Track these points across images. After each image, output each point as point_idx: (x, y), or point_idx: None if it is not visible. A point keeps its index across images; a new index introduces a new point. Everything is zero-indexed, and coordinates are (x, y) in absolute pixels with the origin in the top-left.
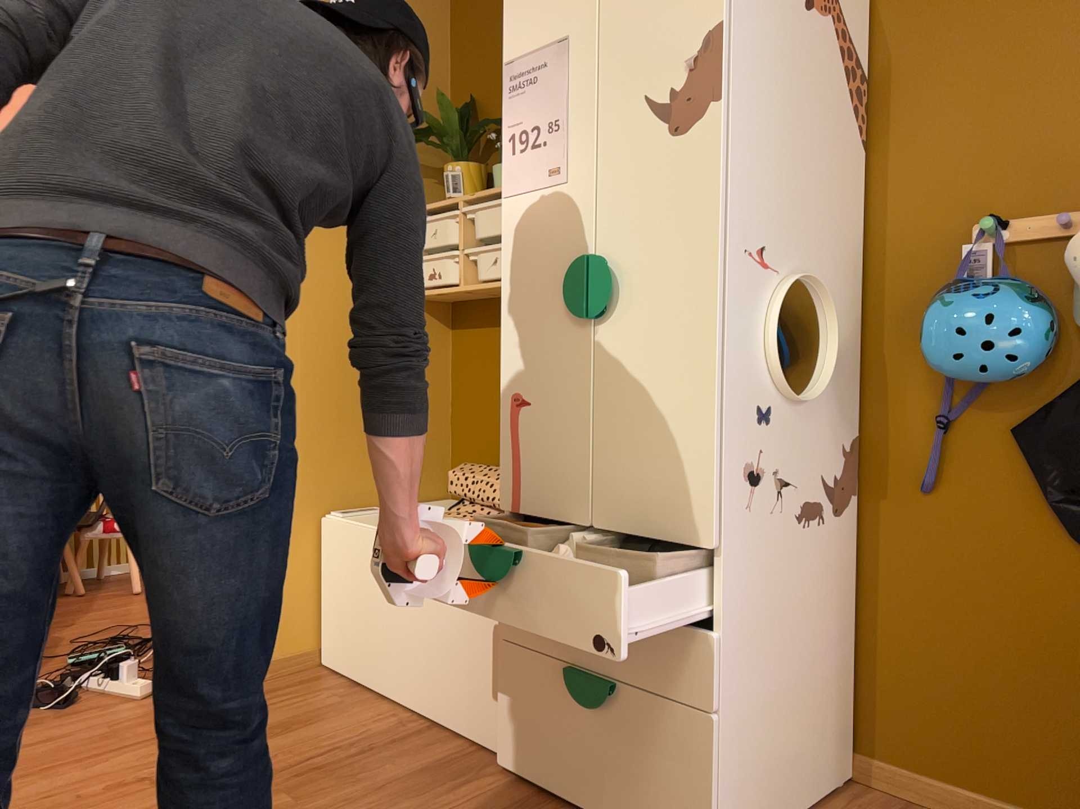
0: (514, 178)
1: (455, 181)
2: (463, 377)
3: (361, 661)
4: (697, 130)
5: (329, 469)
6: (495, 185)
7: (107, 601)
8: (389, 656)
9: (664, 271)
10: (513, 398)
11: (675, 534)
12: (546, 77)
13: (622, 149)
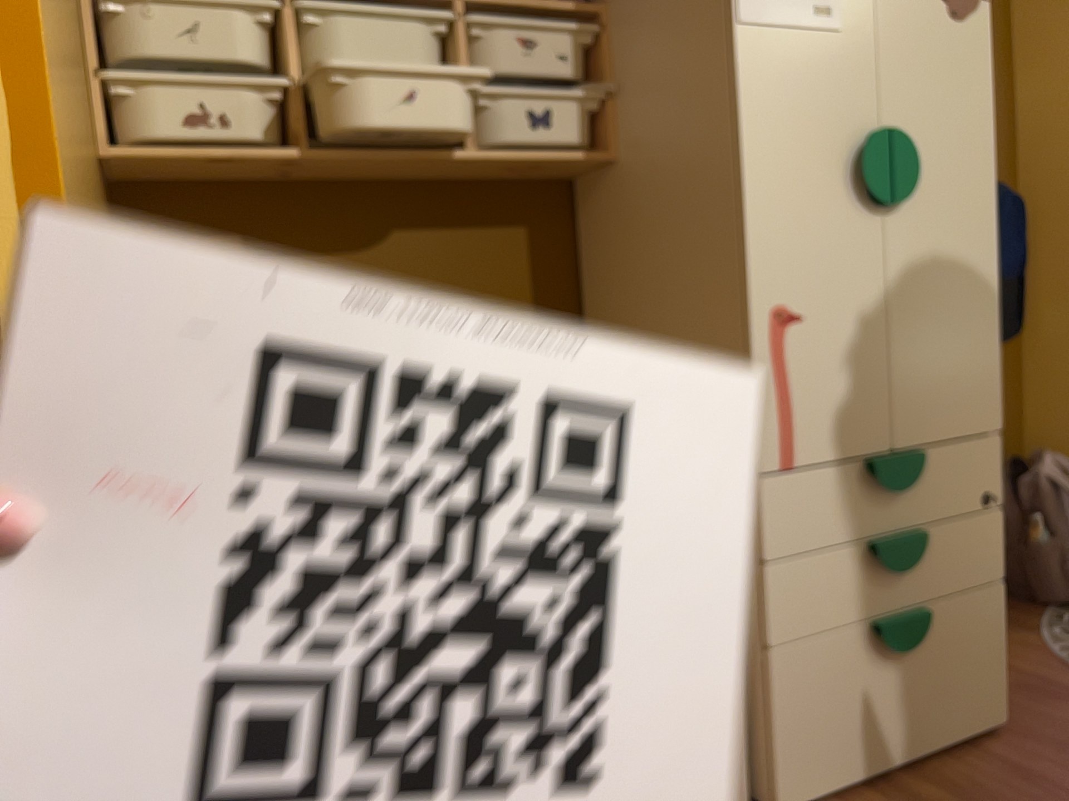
0: None
1: None
2: None
3: None
4: (975, 19)
5: None
6: None
7: None
8: None
9: (953, 160)
10: (776, 315)
11: (973, 427)
12: None
13: (906, 12)
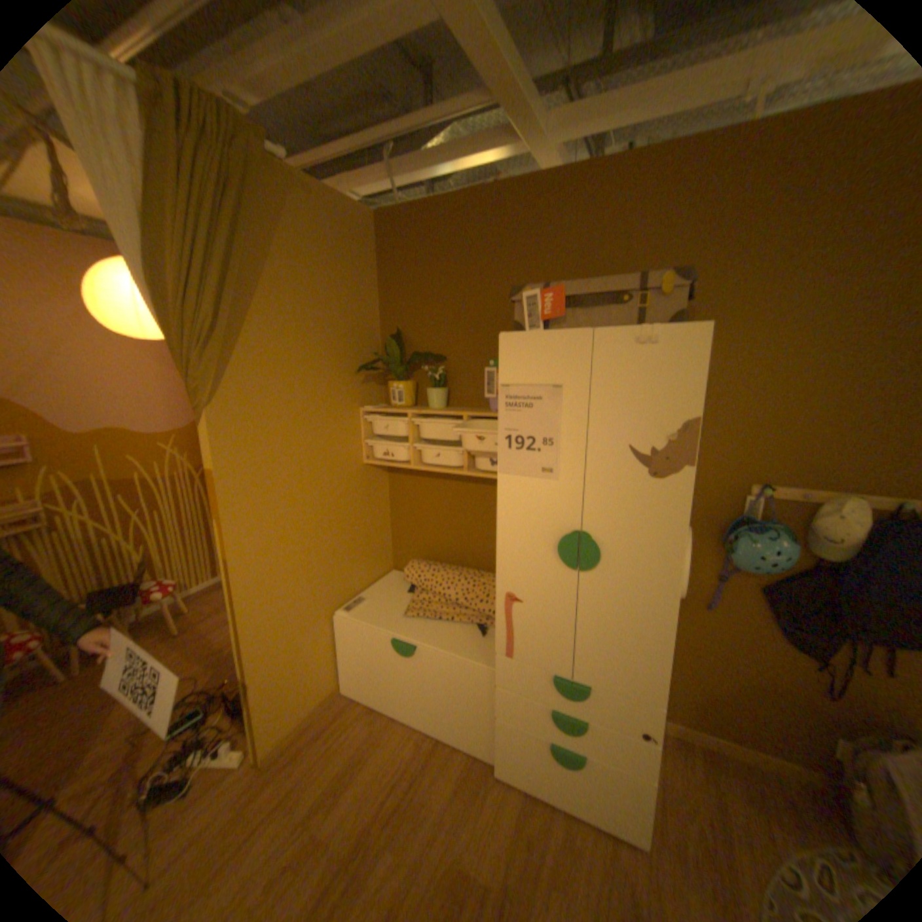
0: (509, 464)
1: (399, 394)
2: (399, 503)
3: (376, 699)
4: (672, 480)
5: (333, 585)
6: (427, 399)
7: (157, 650)
8: (398, 701)
9: (638, 556)
10: (507, 595)
11: (636, 697)
12: (541, 406)
13: (607, 474)
